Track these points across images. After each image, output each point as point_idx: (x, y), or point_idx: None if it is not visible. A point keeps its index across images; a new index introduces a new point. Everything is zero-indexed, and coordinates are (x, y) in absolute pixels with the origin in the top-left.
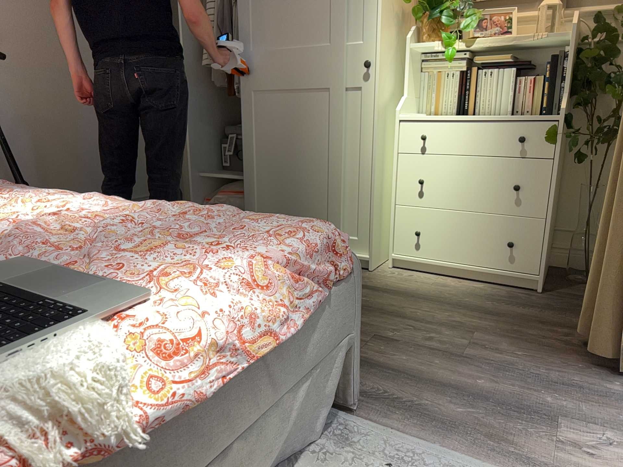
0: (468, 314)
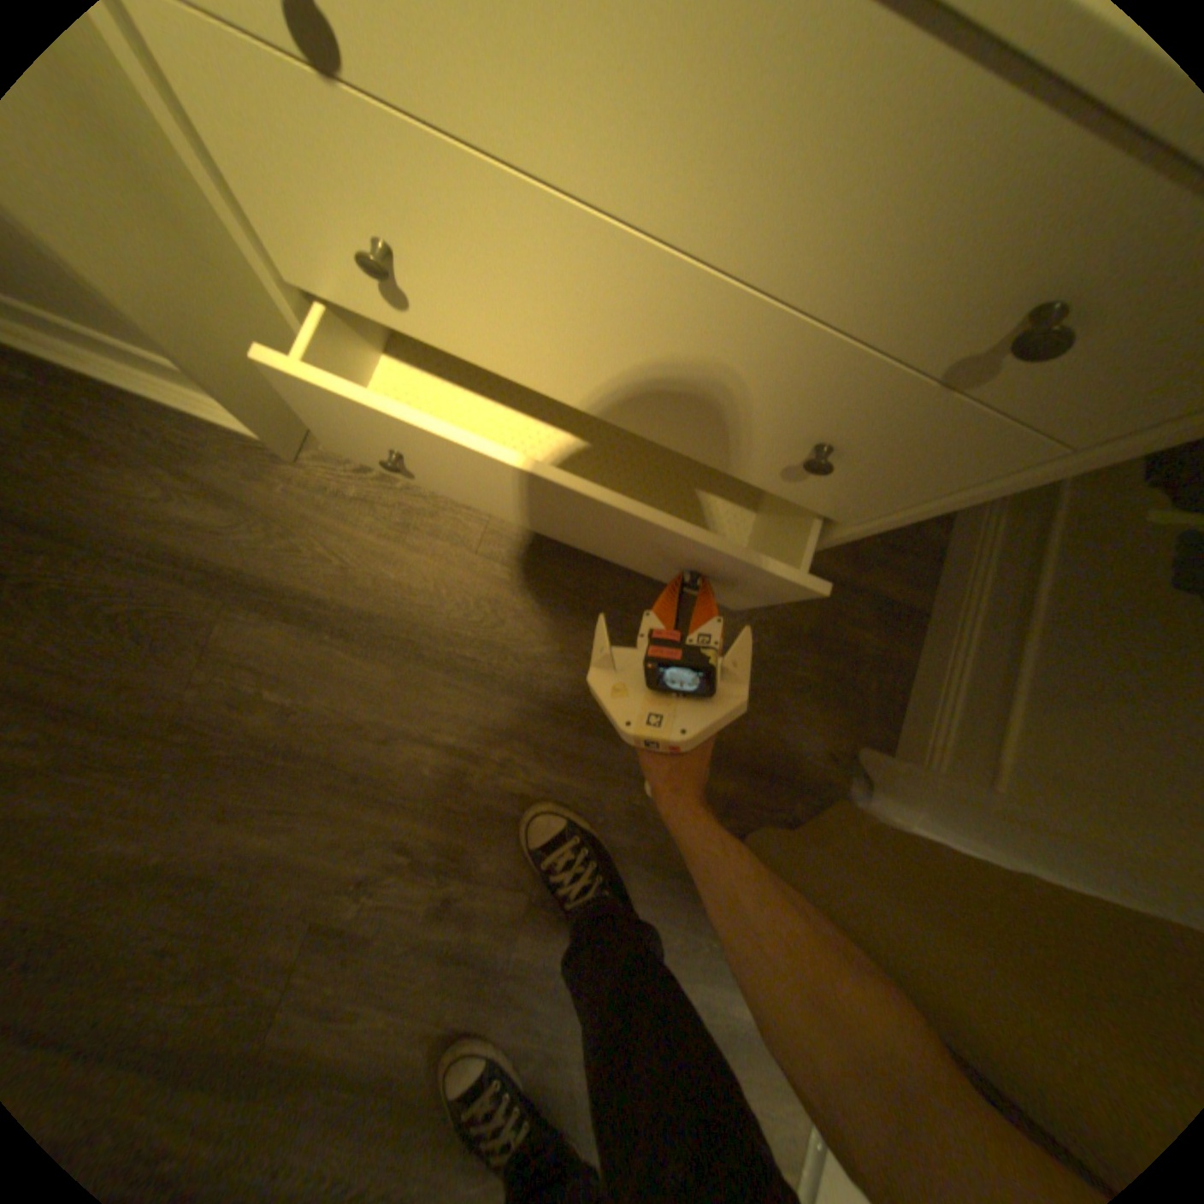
0: (550, 730)
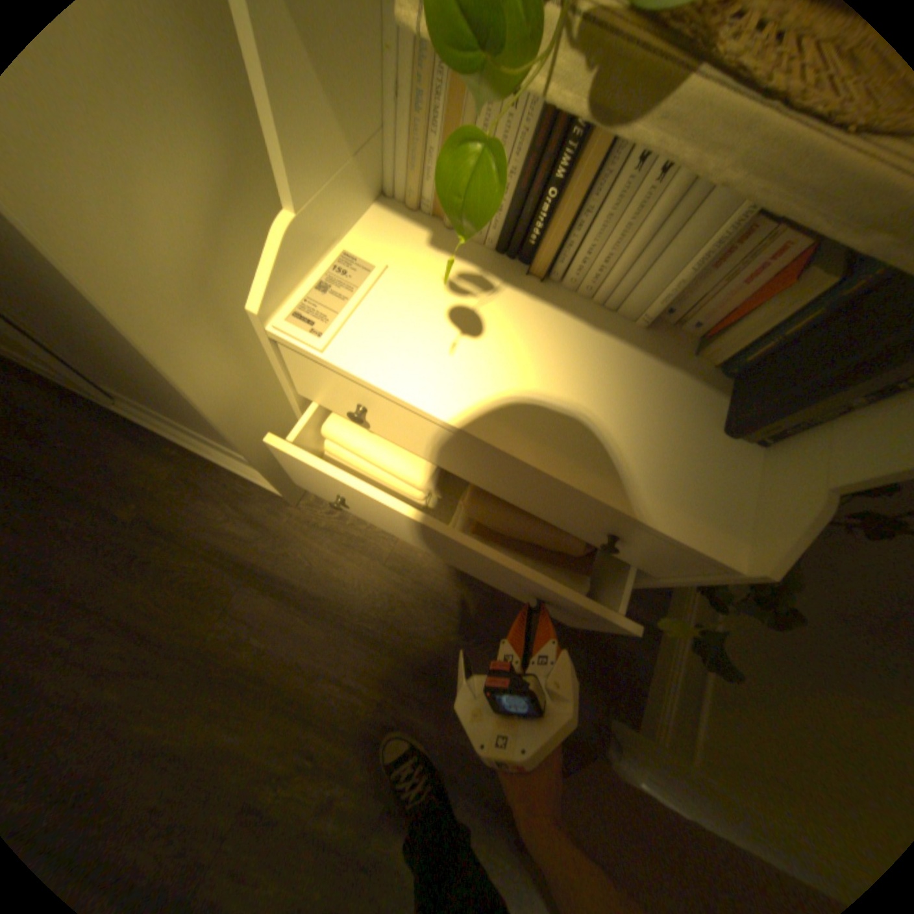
0: (412, 684)
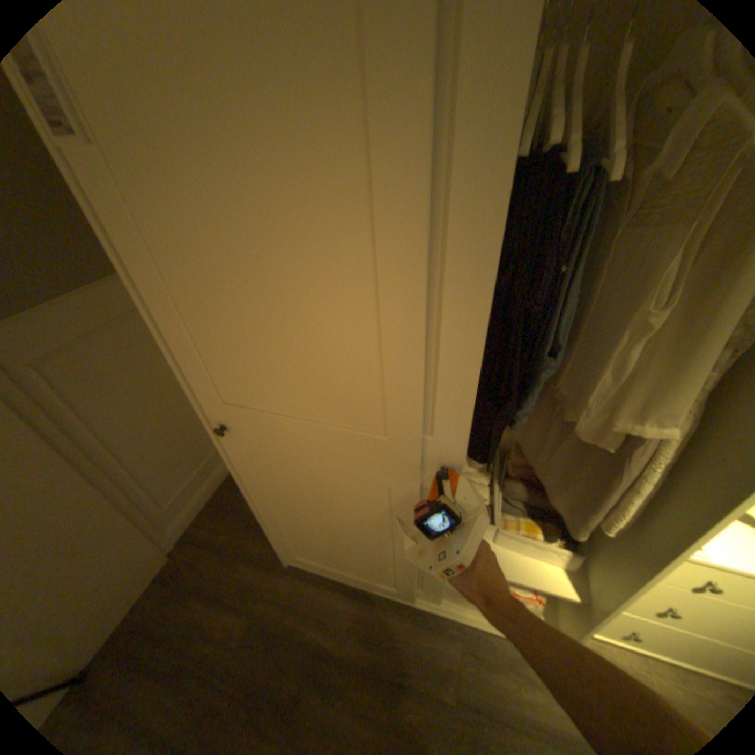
0: None
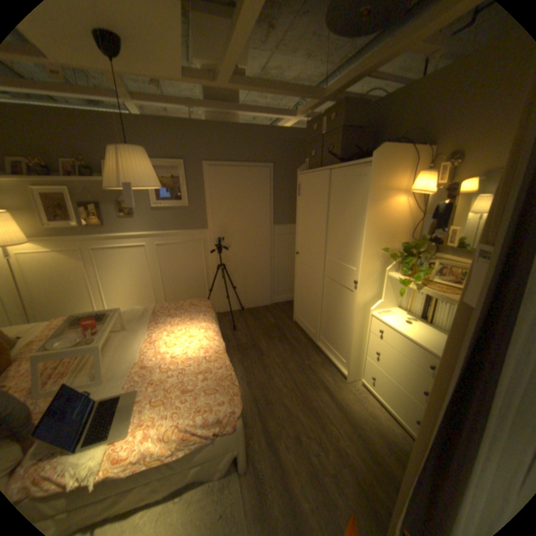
0: (362, 449)
